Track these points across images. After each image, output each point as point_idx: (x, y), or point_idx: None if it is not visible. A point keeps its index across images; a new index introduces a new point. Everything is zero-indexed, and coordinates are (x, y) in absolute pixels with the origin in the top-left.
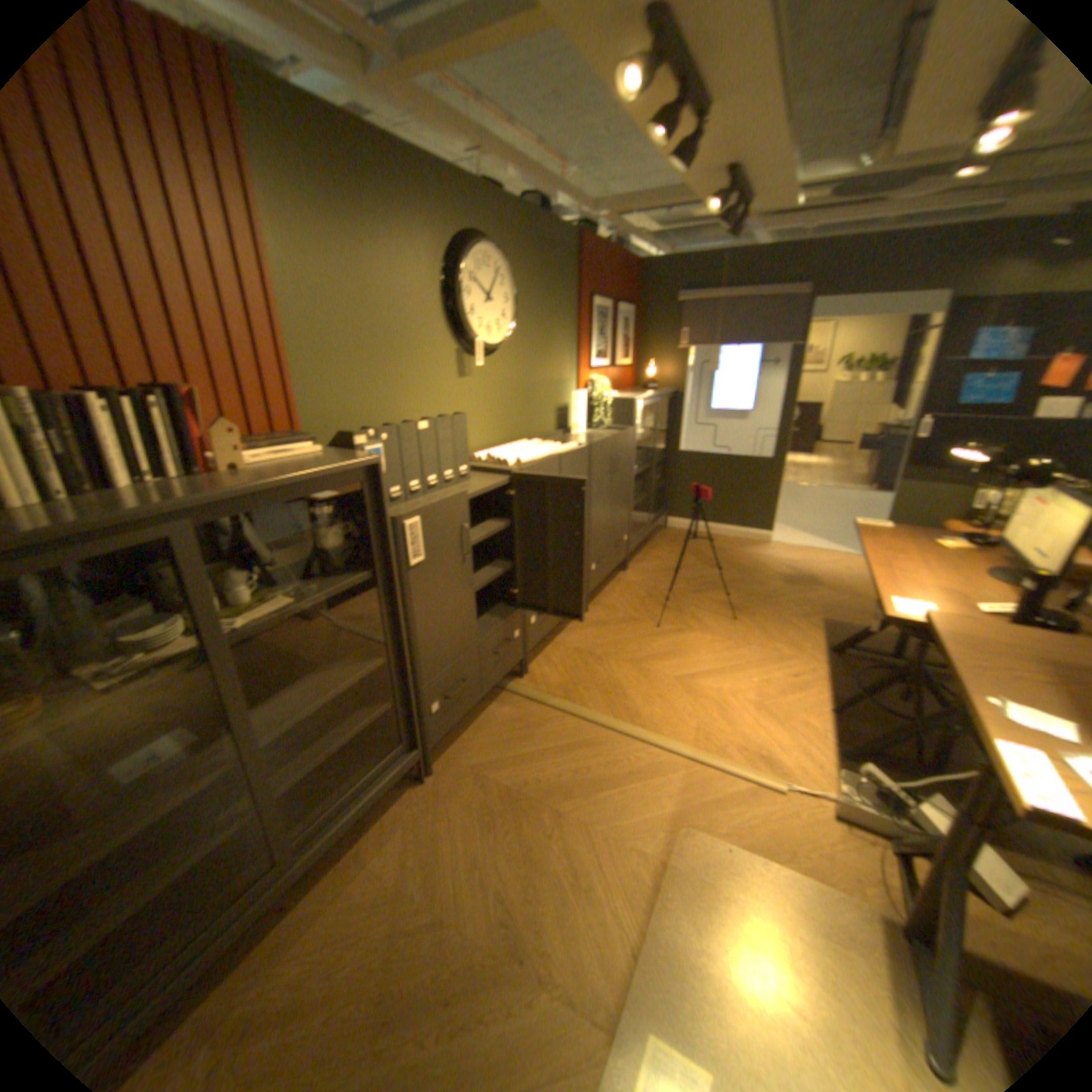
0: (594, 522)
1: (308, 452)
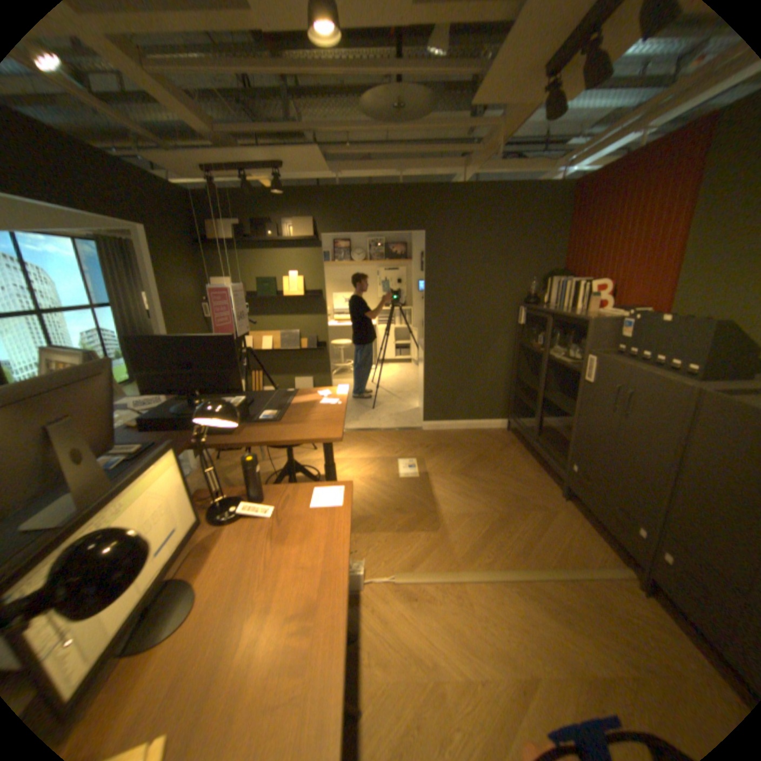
0: None
1: (616, 315)
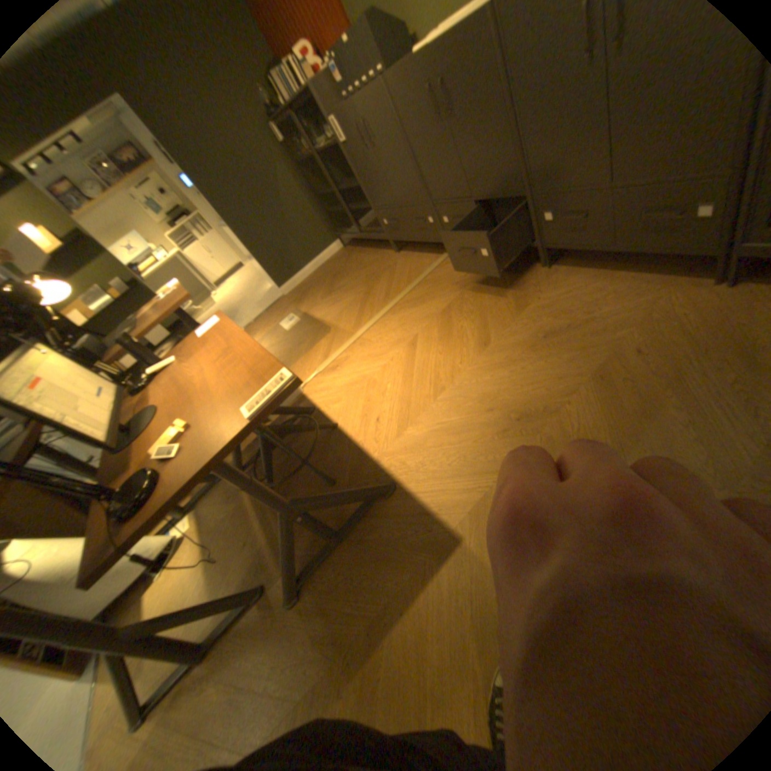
0: (533, 145)
1: (323, 67)
